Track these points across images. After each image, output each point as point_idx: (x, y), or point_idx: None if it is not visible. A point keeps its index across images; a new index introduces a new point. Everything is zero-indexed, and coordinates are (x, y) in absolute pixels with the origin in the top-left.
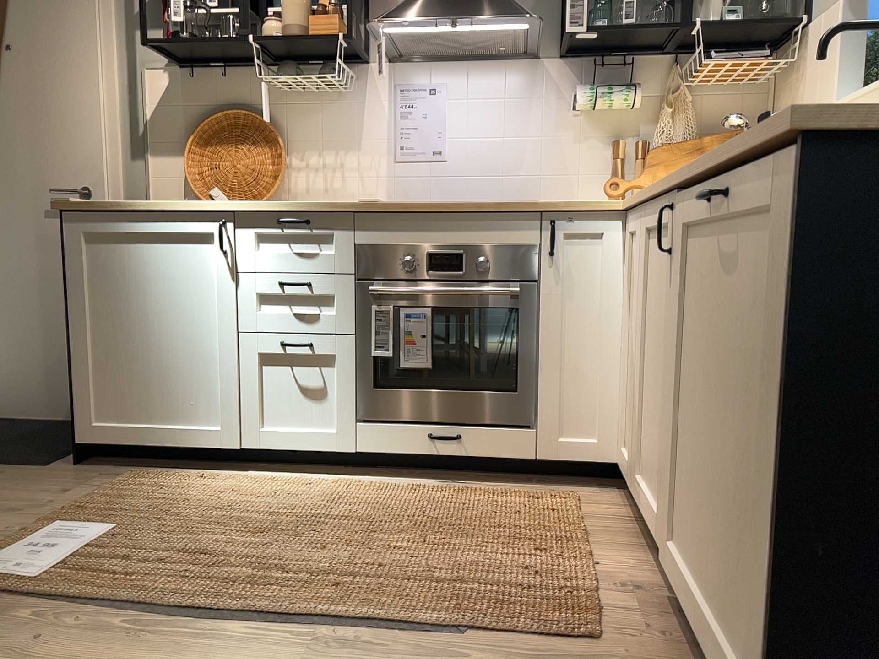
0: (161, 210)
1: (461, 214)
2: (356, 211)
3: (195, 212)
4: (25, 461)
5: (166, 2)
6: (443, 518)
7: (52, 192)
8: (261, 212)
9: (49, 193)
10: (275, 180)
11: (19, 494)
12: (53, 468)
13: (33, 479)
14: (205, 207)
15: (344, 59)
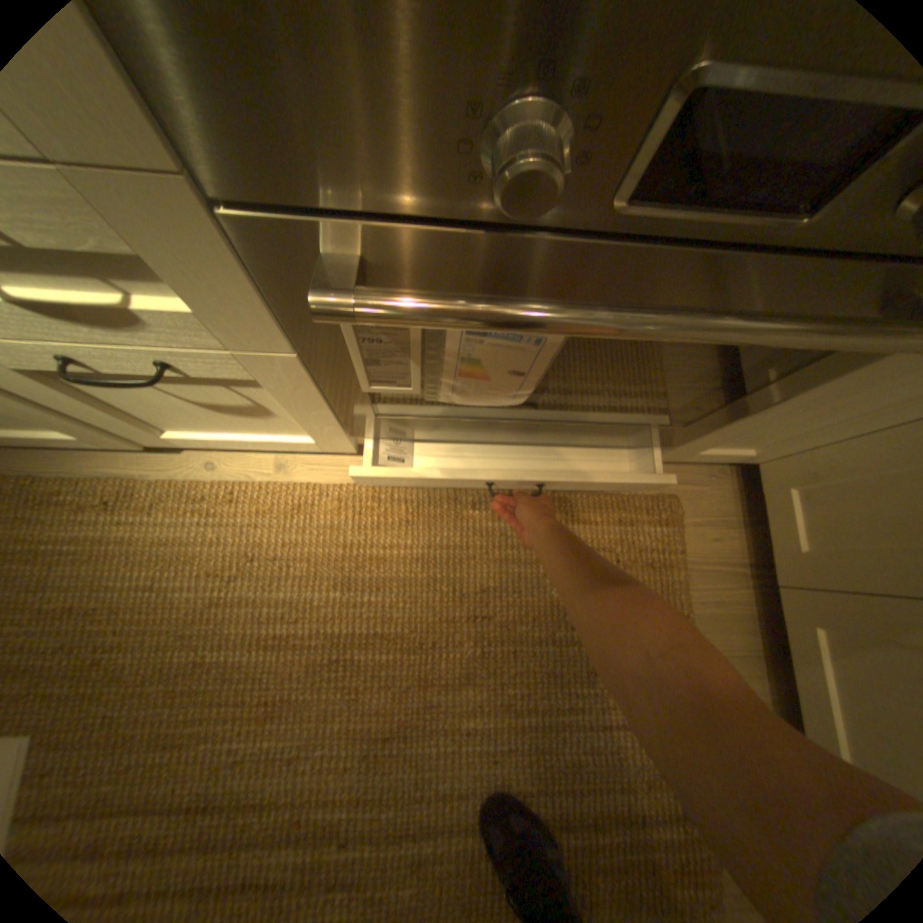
0: None
1: None
2: None
3: None
4: None
5: None
6: (512, 611)
7: None
8: None
9: None
10: None
11: None
12: None
13: None
14: None
15: None
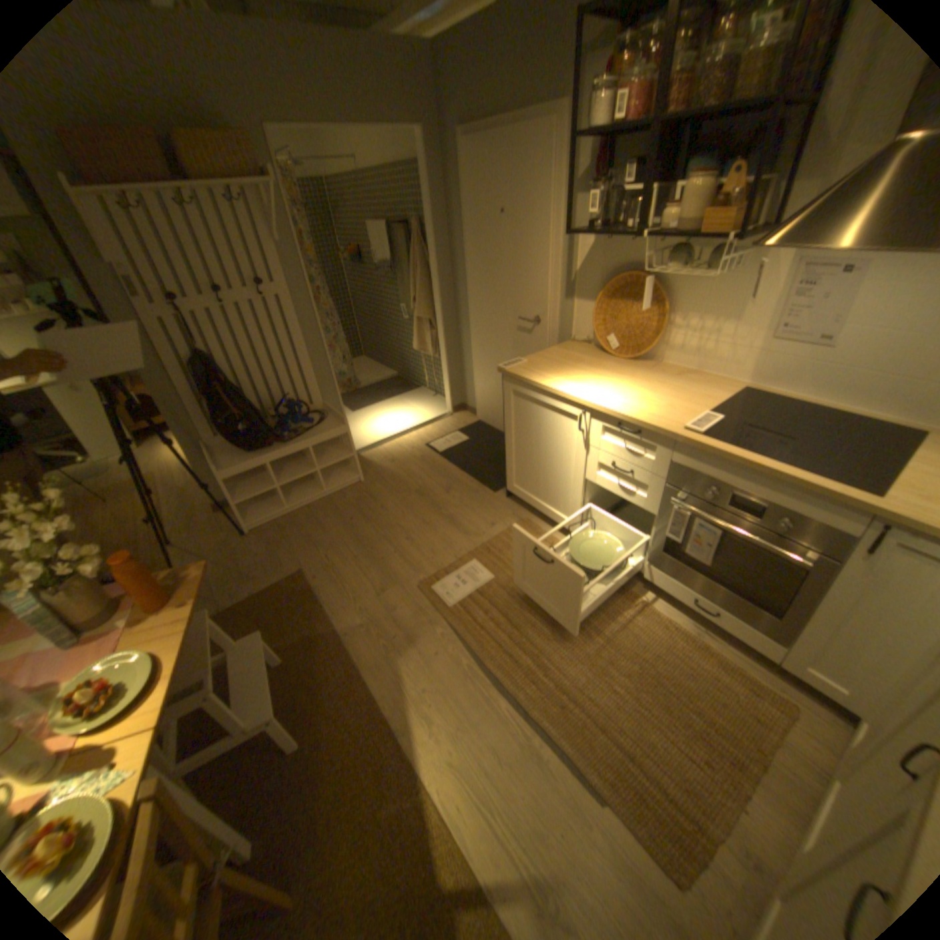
0: (550, 391)
1: (776, 477)
2: (678, 439)
3: (568, 399)
4: (489, 483)
5: (601, 164)
6: (665, 674)
7: (519, 319)
8: (608, 414)
9: (517, 319)
10: (657, 335)
11: (476, 516)
12: (497, 495)
13: (486, 503)
14: (574, 399)
15: (750, 225)
